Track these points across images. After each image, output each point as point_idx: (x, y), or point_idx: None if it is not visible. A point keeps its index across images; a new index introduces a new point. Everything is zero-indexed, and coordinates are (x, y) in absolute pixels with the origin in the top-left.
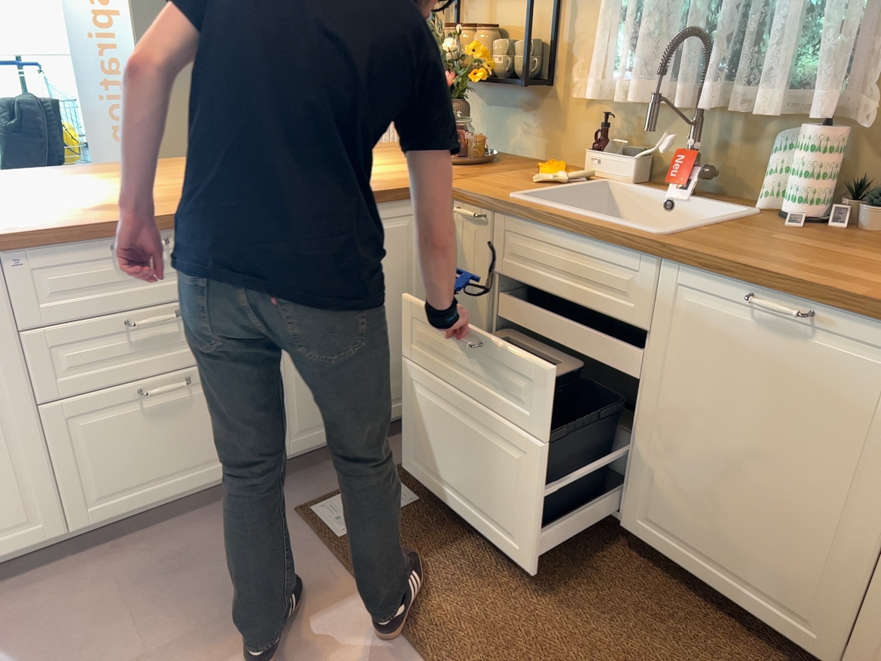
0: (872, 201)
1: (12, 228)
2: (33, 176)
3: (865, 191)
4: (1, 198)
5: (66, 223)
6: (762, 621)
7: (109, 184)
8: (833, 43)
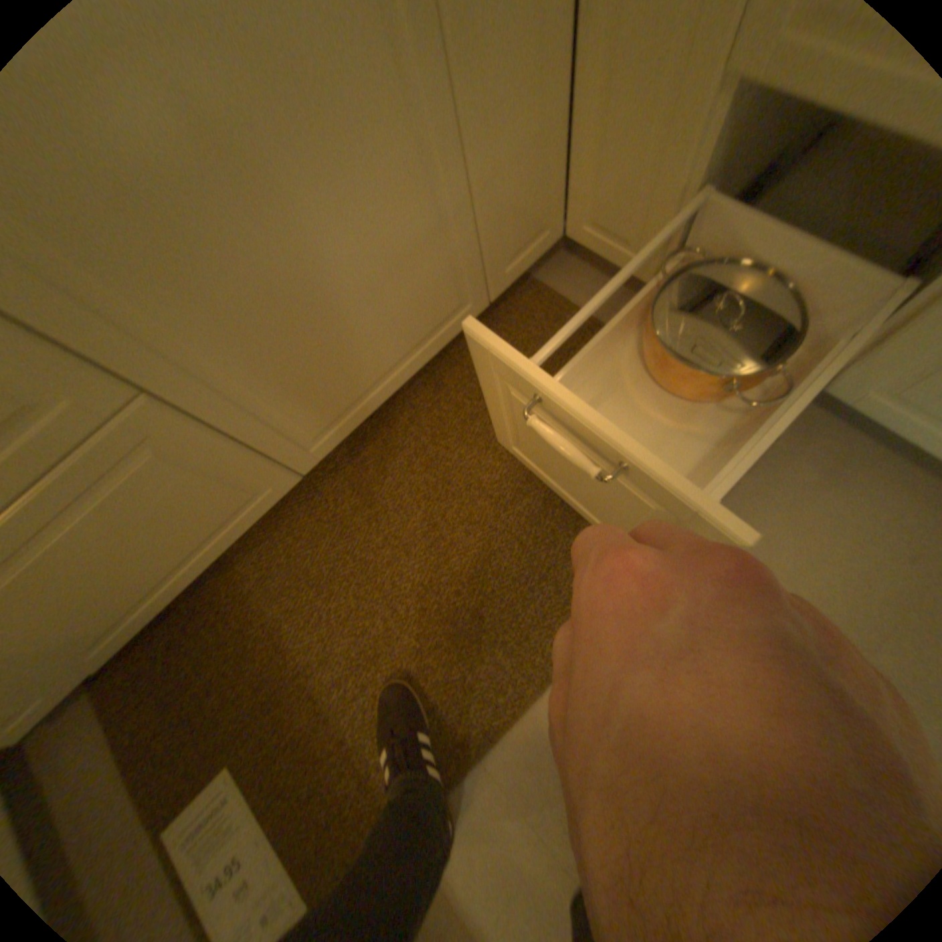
0: None
1: None
2: None
3: None
4: None
5: None
6: (435, 351)
7: None
8: None
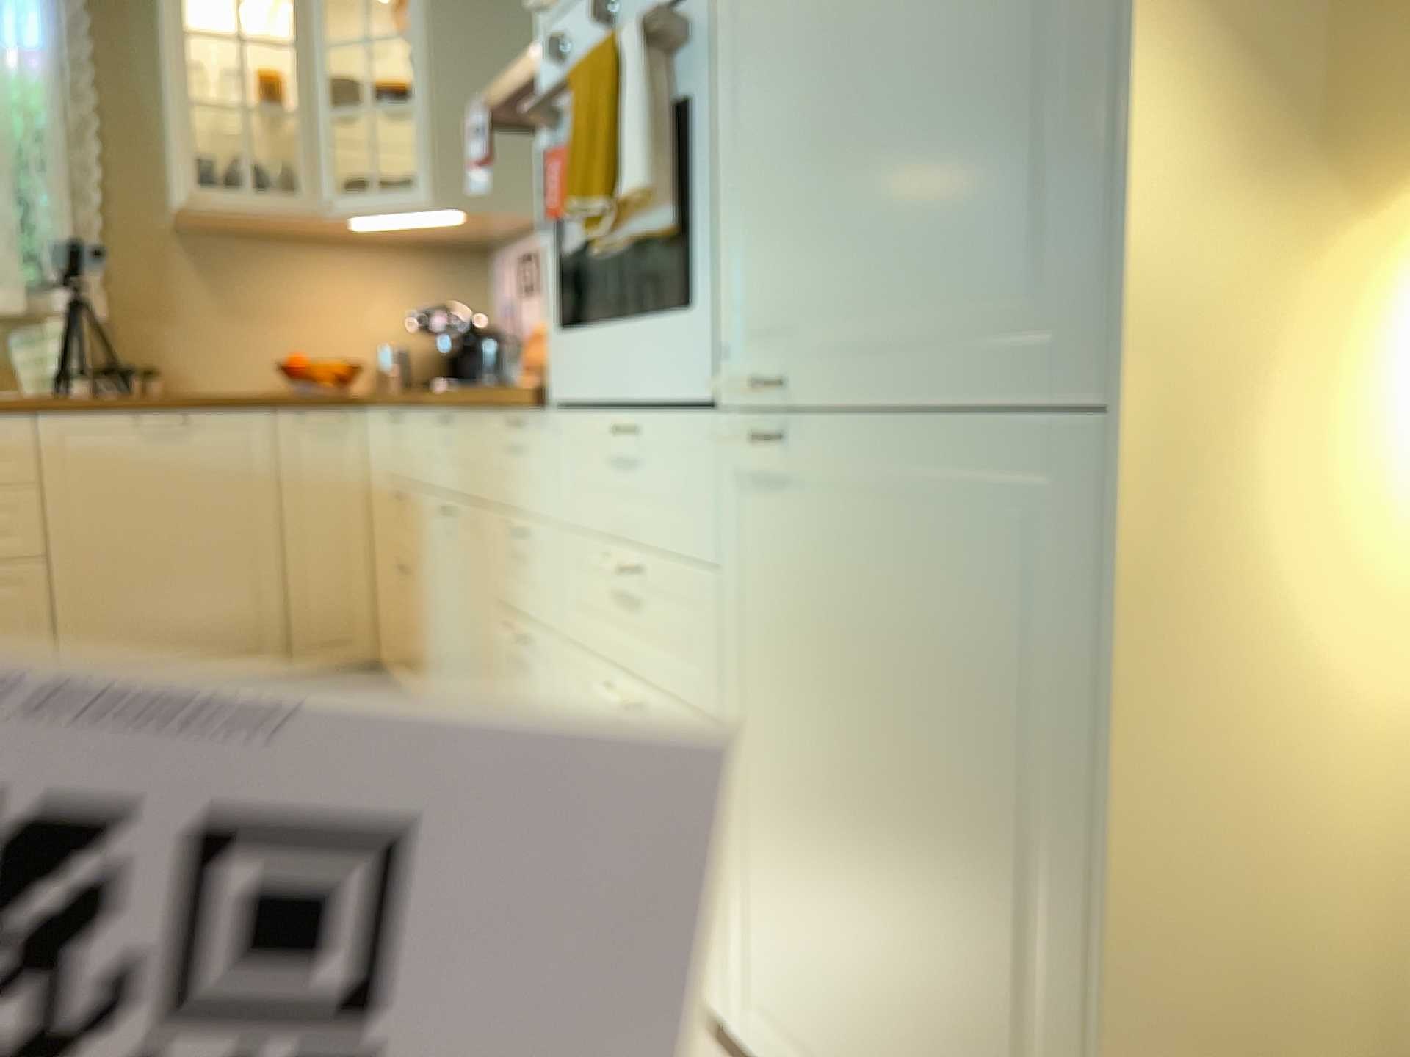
0: (116, 379)
1: None
2: None
3: (110, 370)
4: None
5: None
6: None
7: None
8: (57, 251)
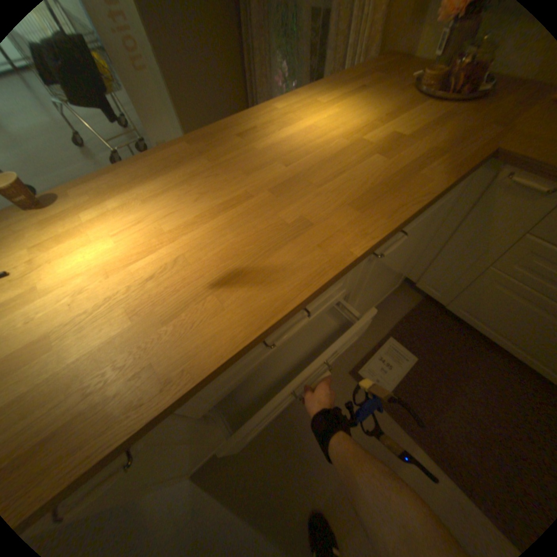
0: None
1: (159, 372)
2: (115, 182)
3: None
4: (109, 258)
5: (215, 345)
6: None
7: (195, 196)
8: None
